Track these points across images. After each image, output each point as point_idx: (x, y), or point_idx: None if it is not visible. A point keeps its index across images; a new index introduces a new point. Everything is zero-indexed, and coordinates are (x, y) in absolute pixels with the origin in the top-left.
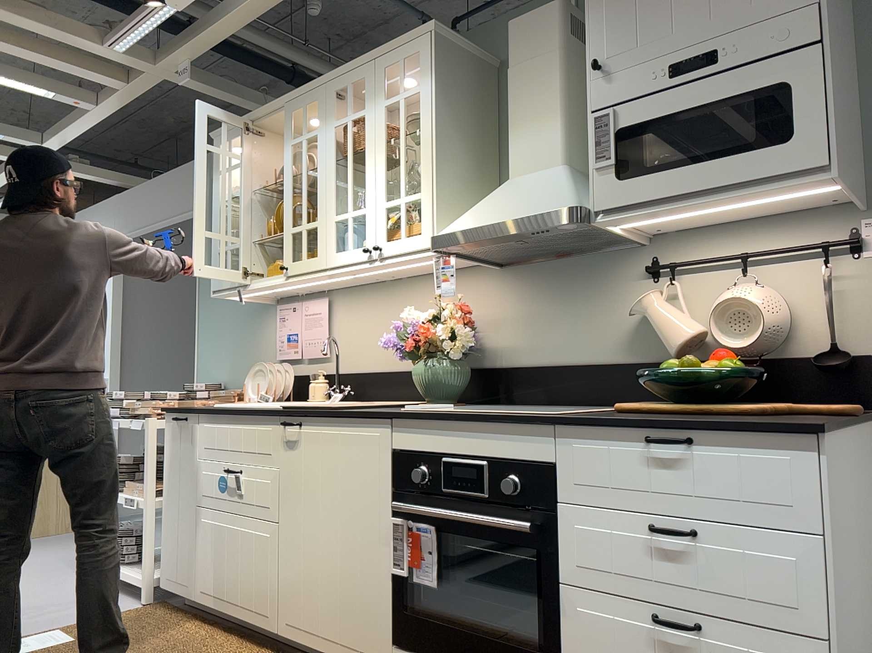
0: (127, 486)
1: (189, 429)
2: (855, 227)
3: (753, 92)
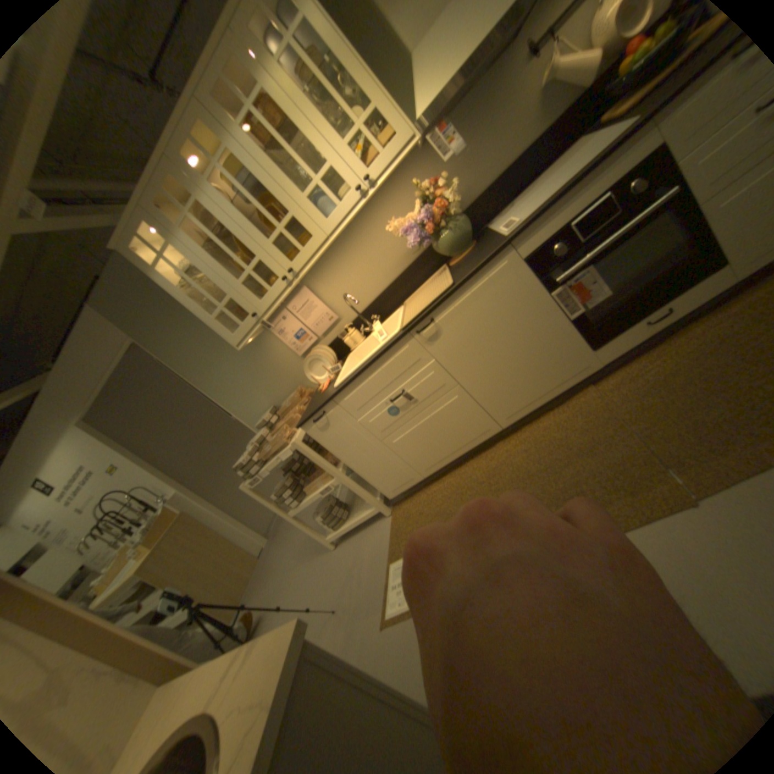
0: (313, 488)
1: (334, 413)
2: None
3: None
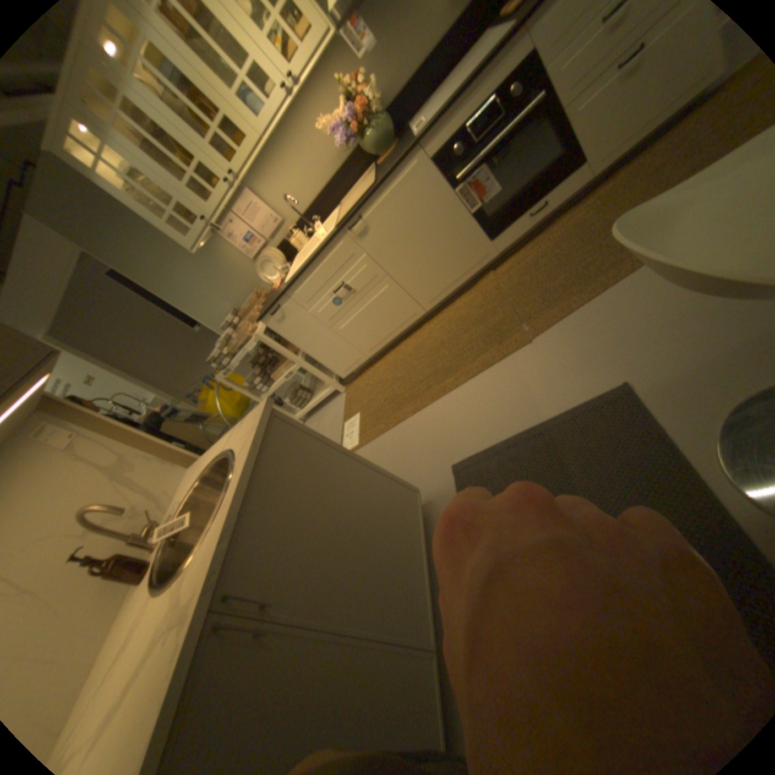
0: (278, 374)
1: (287, 306)
2: None
3: None
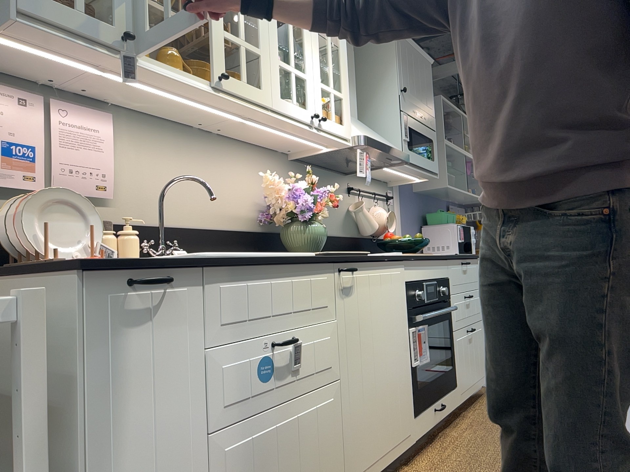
0: None
1: (177, 298)
2: (389, 192)
3: (429, 138)
